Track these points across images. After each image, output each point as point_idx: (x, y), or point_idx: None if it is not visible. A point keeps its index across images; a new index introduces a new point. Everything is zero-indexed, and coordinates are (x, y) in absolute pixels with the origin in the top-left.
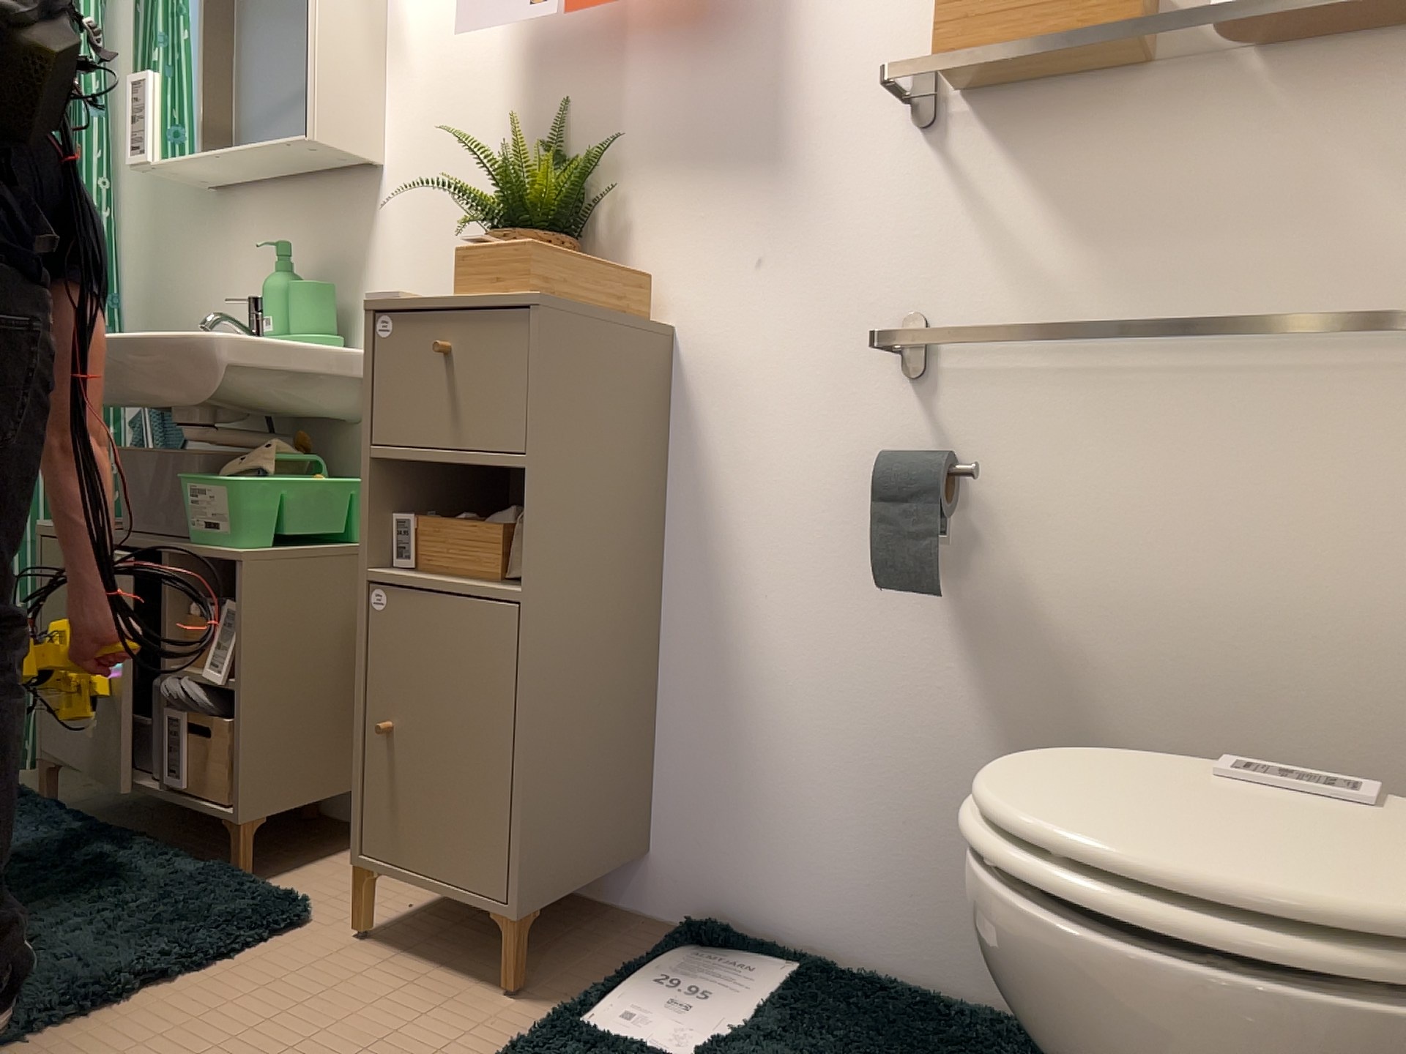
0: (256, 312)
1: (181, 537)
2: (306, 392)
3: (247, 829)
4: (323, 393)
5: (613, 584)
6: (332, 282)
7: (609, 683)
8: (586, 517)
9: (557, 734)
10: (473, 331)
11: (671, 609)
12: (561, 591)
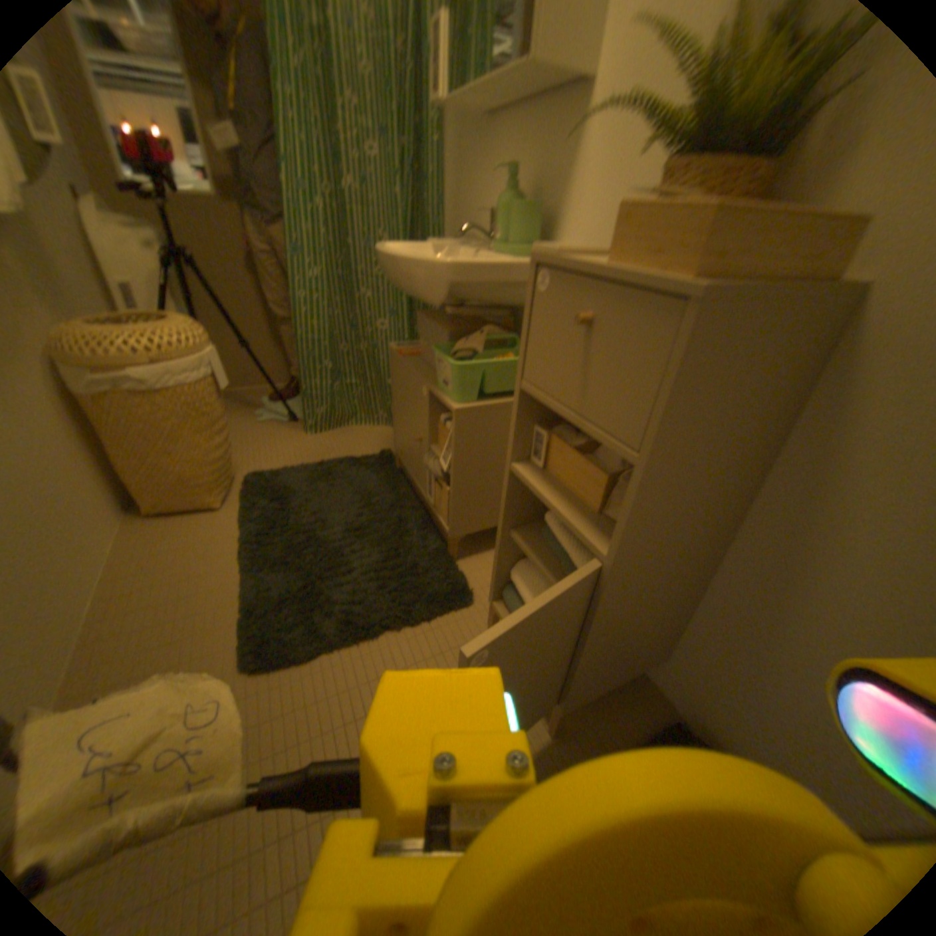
0: (496, 214)
1: (433, 378)
2: (504, 294)
3: (449, 544)
4: (515, 294)
5: (693, 541)
6: (539, 195)
7: (665, 601)
8: (684, 503)
9: (610, 640)
10: (612, 311)
11: (742, 549)
12: (640, 561)
